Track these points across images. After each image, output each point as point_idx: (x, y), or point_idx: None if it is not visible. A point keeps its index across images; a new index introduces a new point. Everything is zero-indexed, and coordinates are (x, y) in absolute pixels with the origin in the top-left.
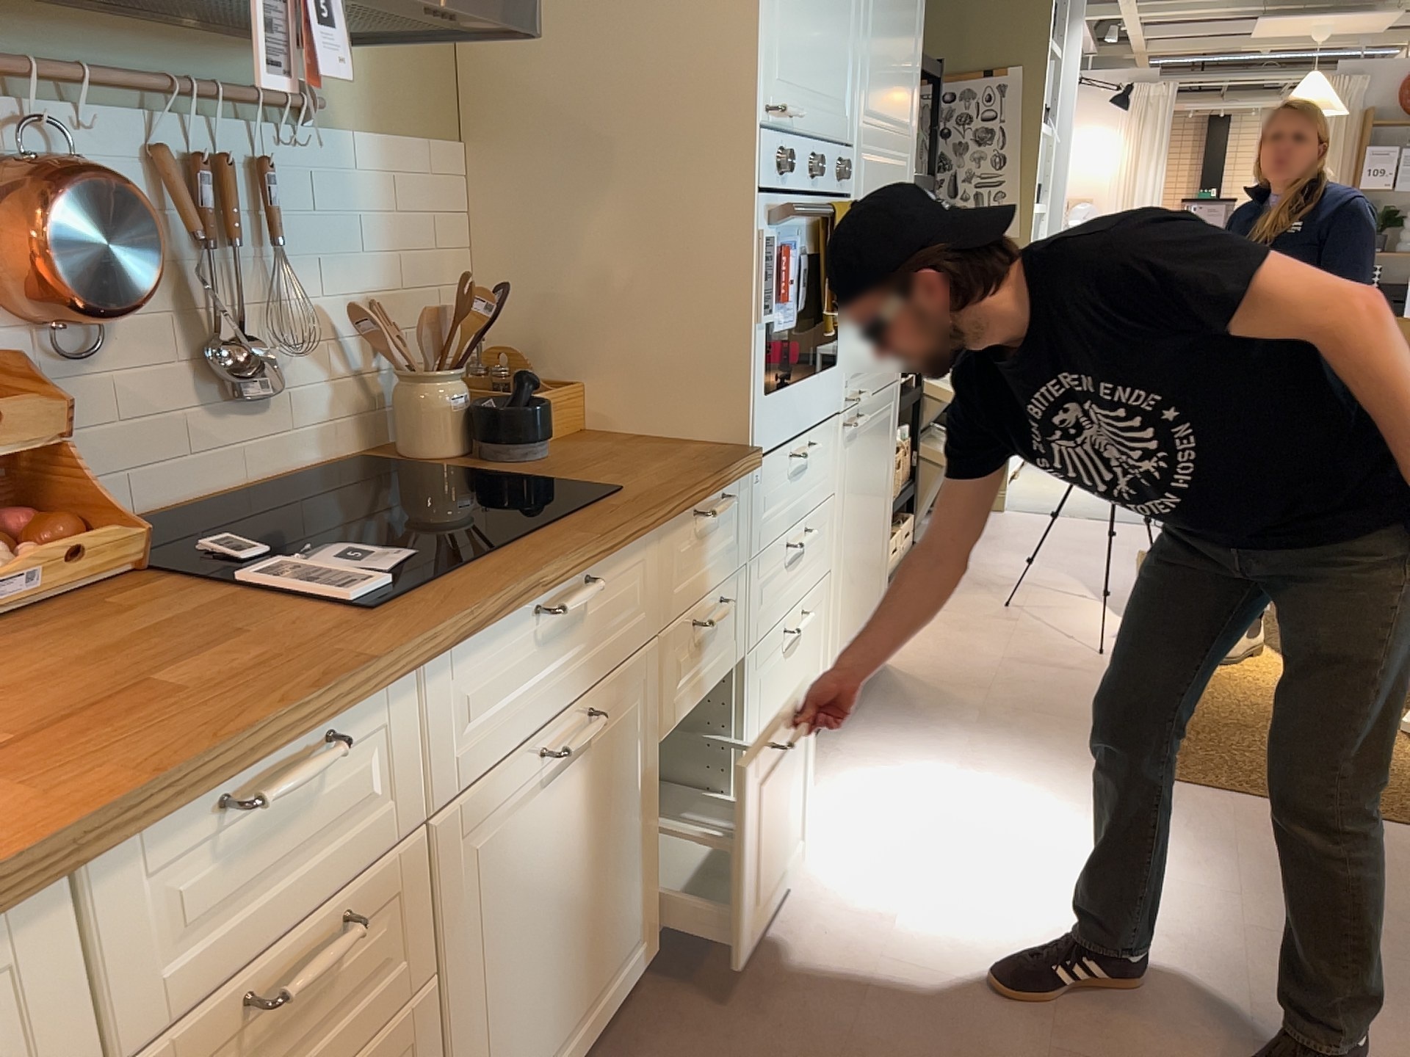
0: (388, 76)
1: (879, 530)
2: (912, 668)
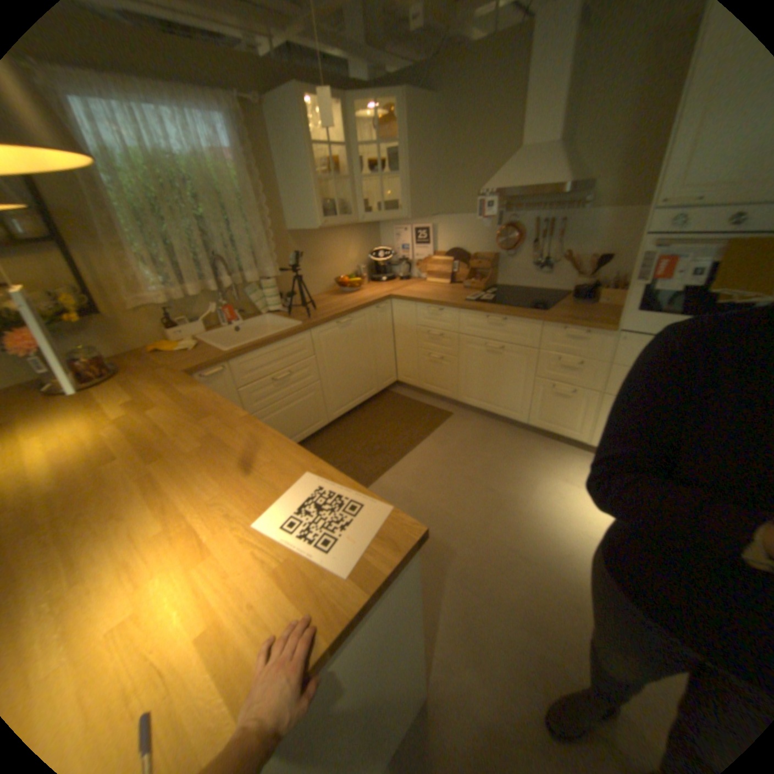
0: (626, 187)
1: None
2: None
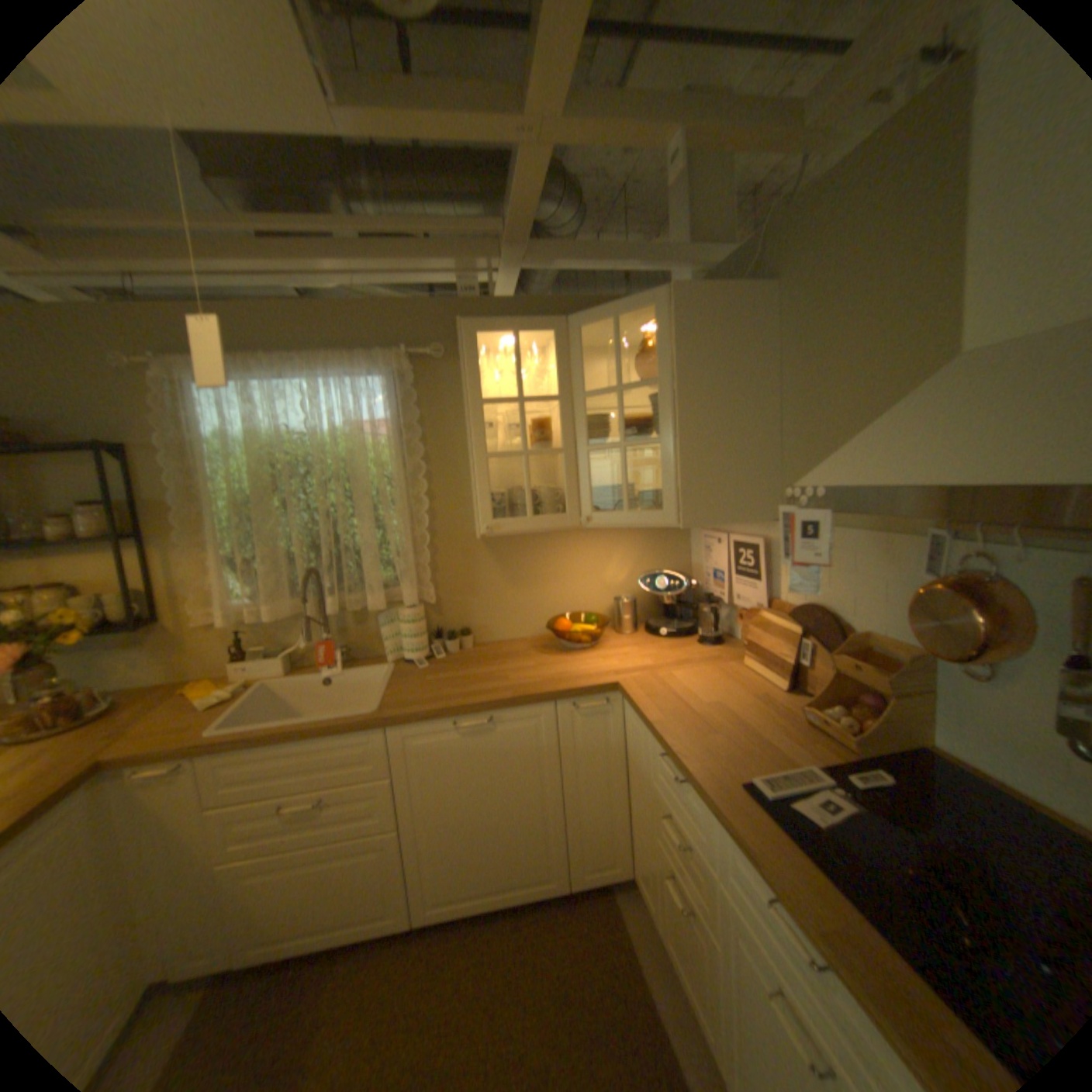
0: None
1: None
2: None
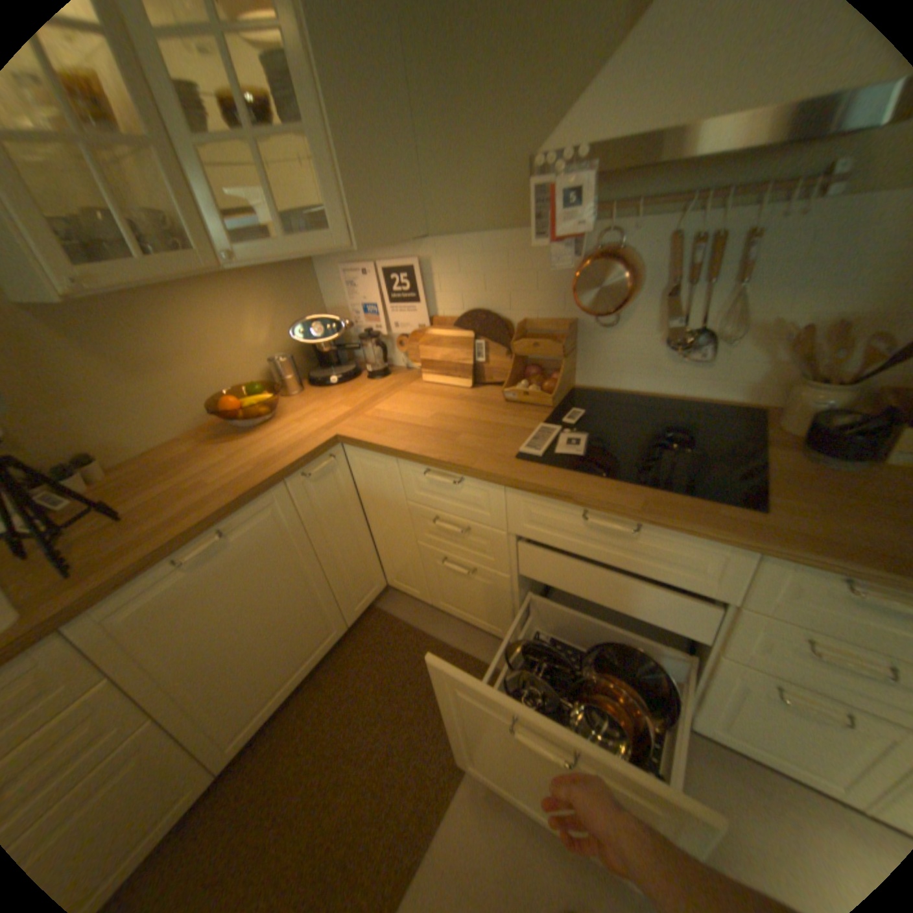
0: None
1: None
2: None
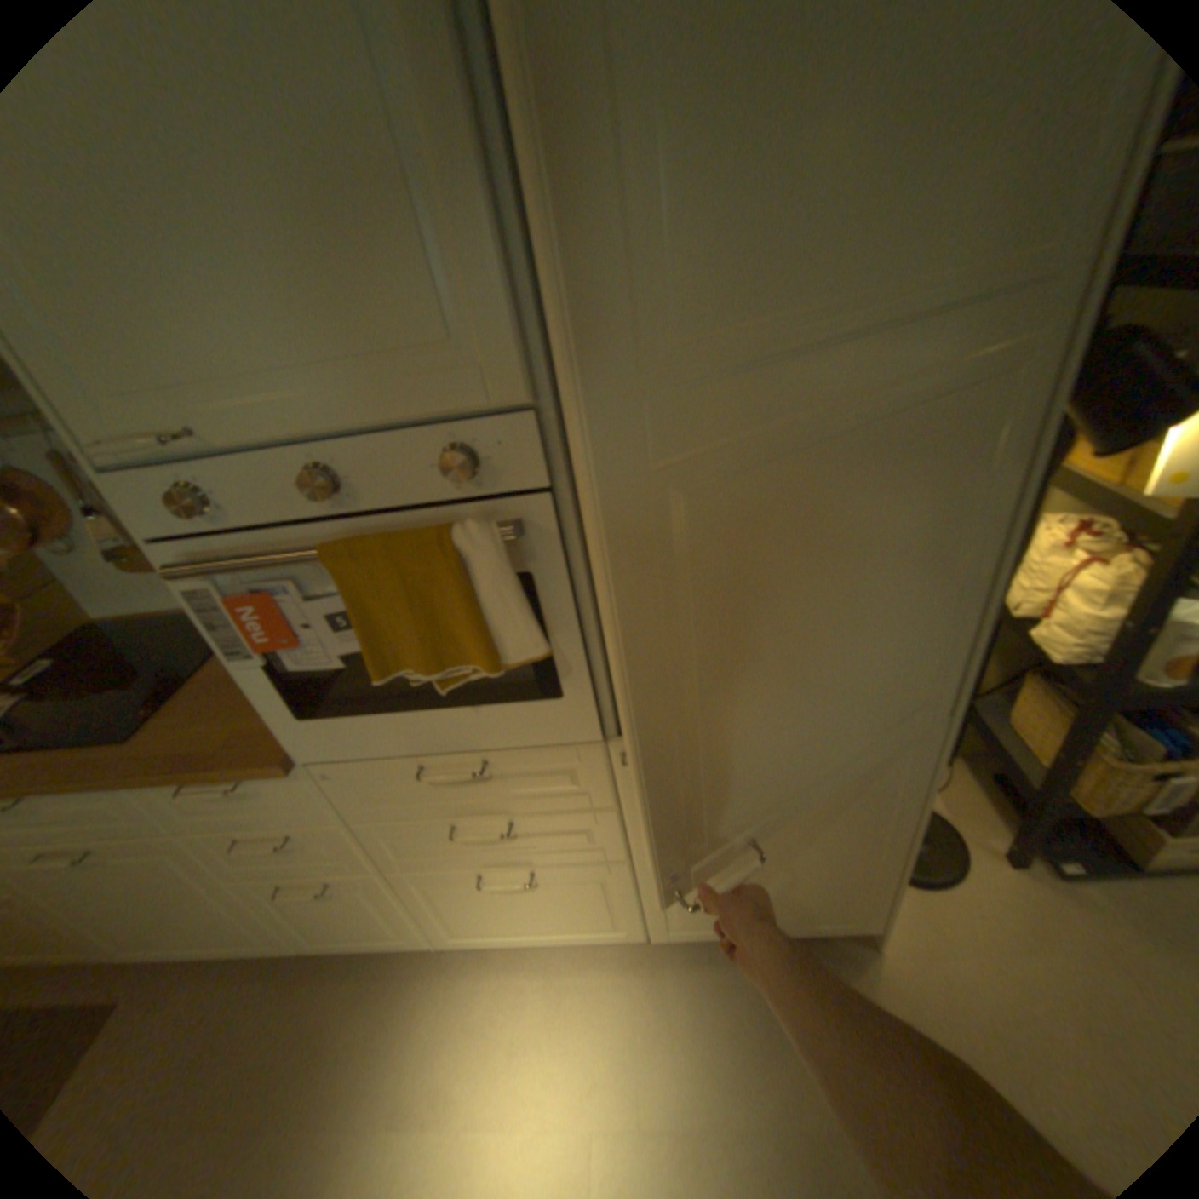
0: None
1: (839, 857)
2: (896, 995)
